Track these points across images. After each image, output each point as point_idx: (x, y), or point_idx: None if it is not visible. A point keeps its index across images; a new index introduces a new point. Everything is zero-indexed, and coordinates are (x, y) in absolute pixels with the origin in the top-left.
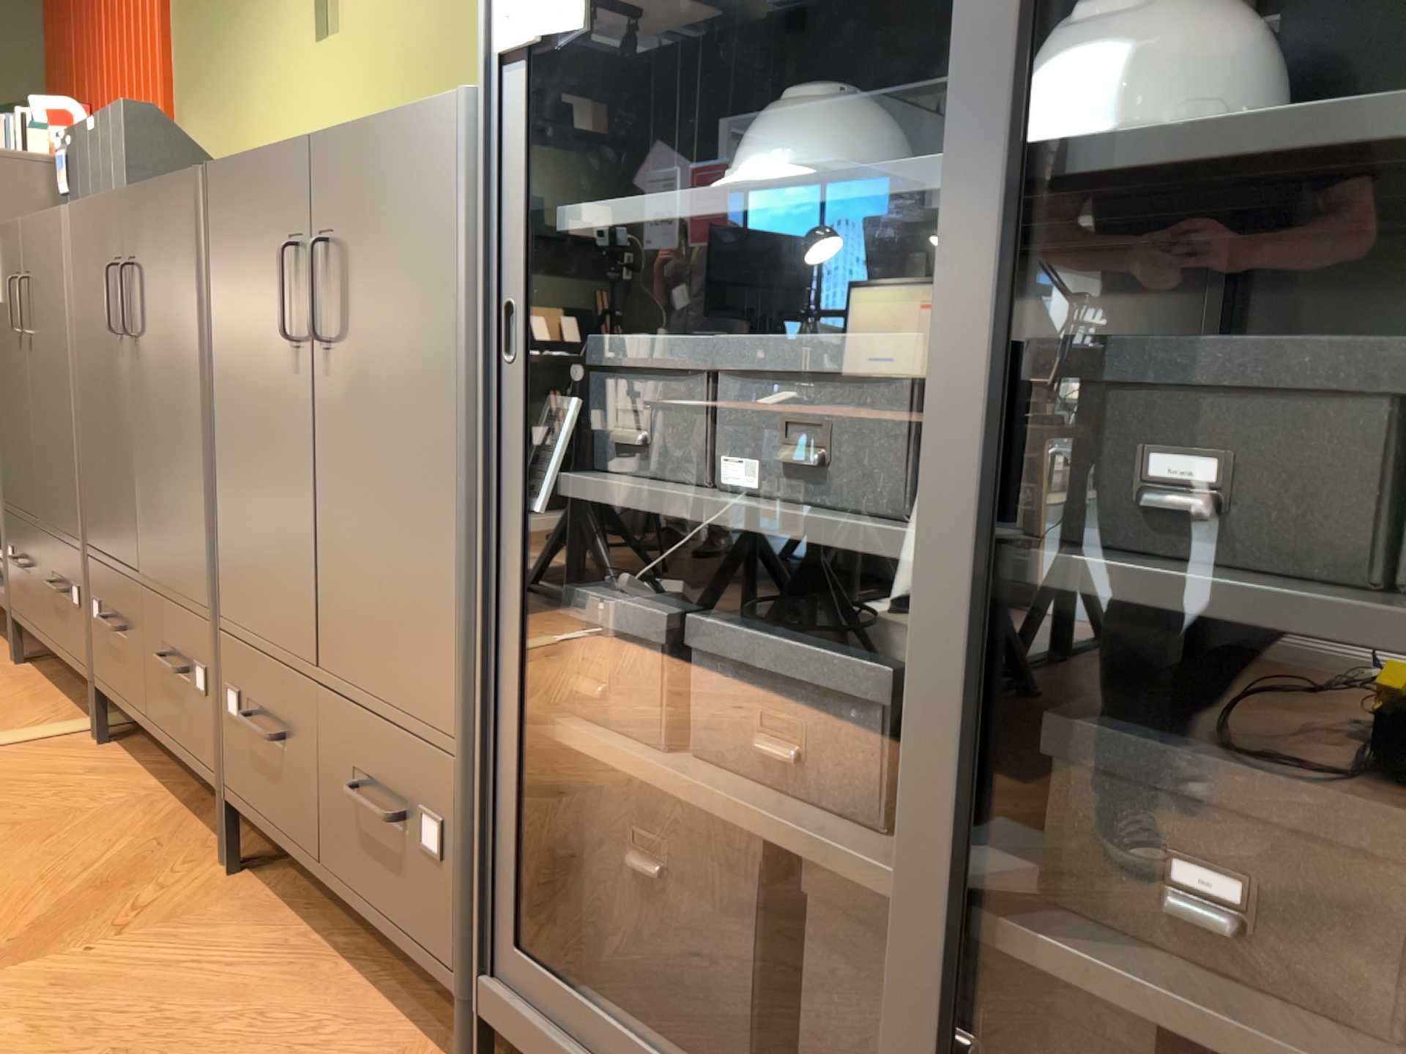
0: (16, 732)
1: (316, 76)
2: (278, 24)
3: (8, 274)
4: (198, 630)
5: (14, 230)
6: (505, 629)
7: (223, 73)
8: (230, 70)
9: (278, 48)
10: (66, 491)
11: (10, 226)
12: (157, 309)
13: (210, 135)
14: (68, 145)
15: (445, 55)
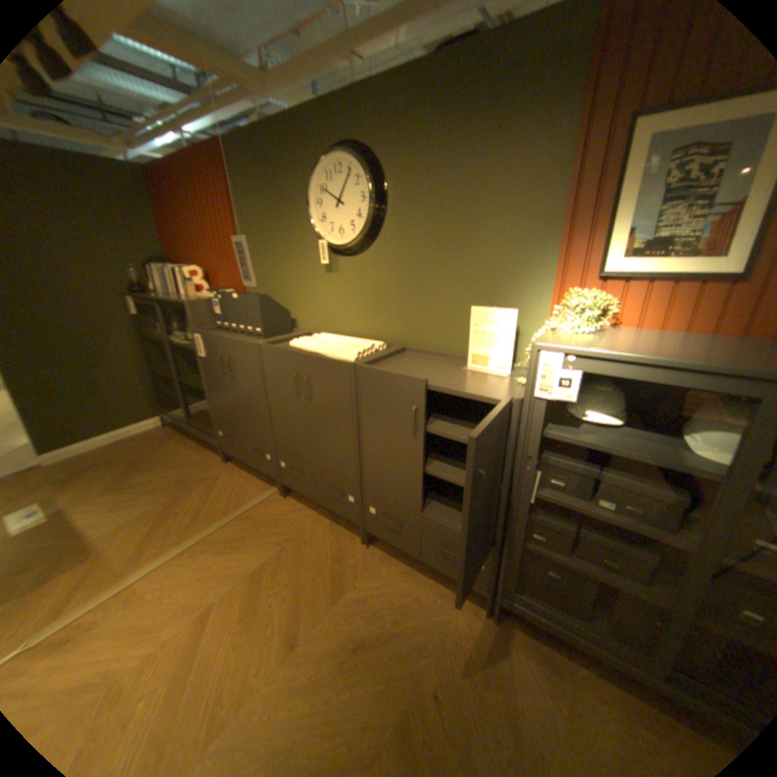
0: (255, 498)
1: (325, 283)
2: (302, 259)
3: (211, 349)
4: (350, 487)
5: (216, 338)
6: (518, 528)
7: (270, 267)
8: (275, 267)
9: (303, 267)
10: (259, 426)
11: (210, 334)
12: (323, 395)
13: (265, 287)
14: (216, 297)
15: (395, 295)
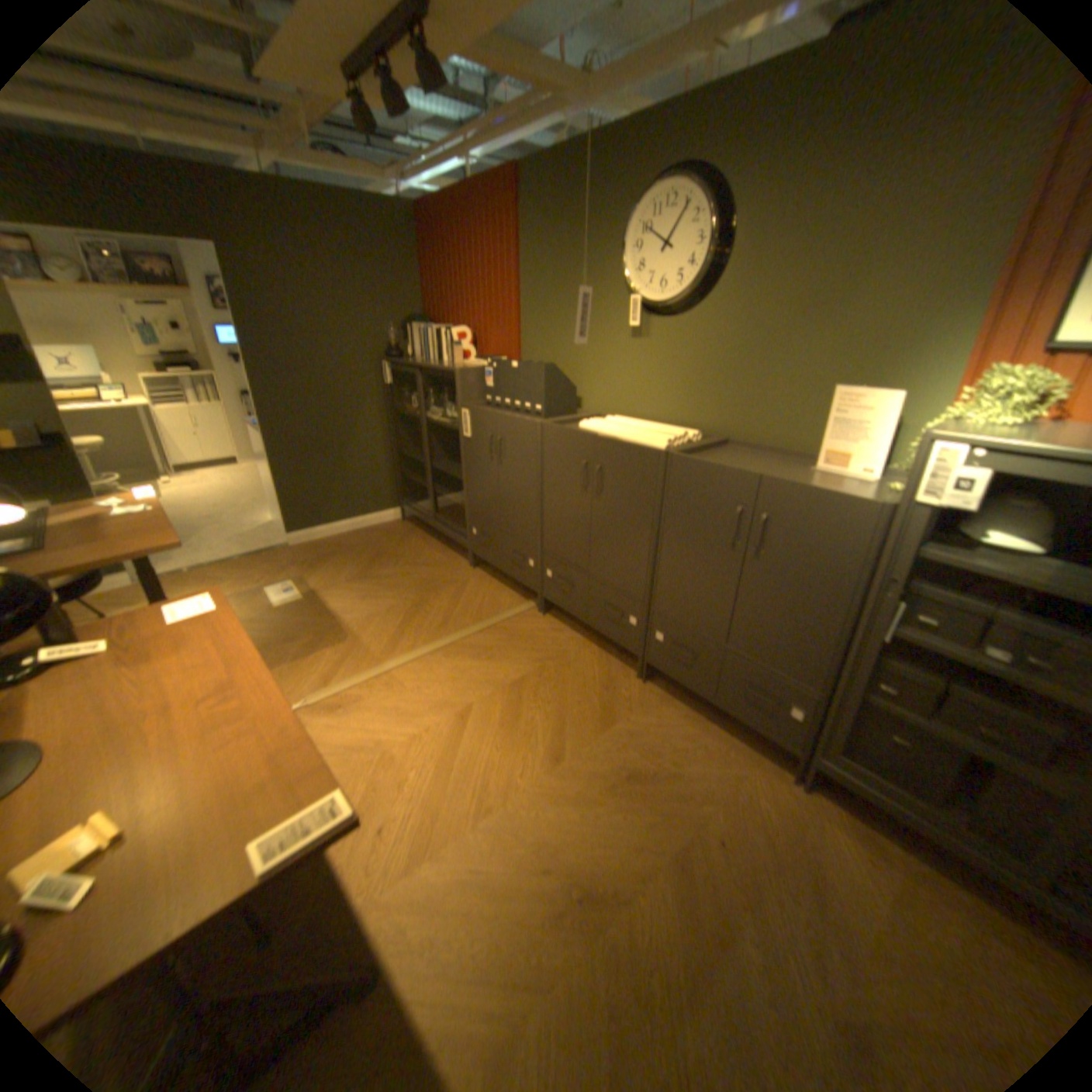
0: (512, 609)
1: (629, 351)
2: (602, 319)
3: (481, 427)
4: (634, 604)
5: (490, 414)
6: (861, 670)
7: (558, 329)
8: (564, 329)
9: (602, 330)
10: (527, 524)
11: (482, 408)
12: (618, 488)
13: (547, 354)
14: (491, 364)
15: (725, 369)
